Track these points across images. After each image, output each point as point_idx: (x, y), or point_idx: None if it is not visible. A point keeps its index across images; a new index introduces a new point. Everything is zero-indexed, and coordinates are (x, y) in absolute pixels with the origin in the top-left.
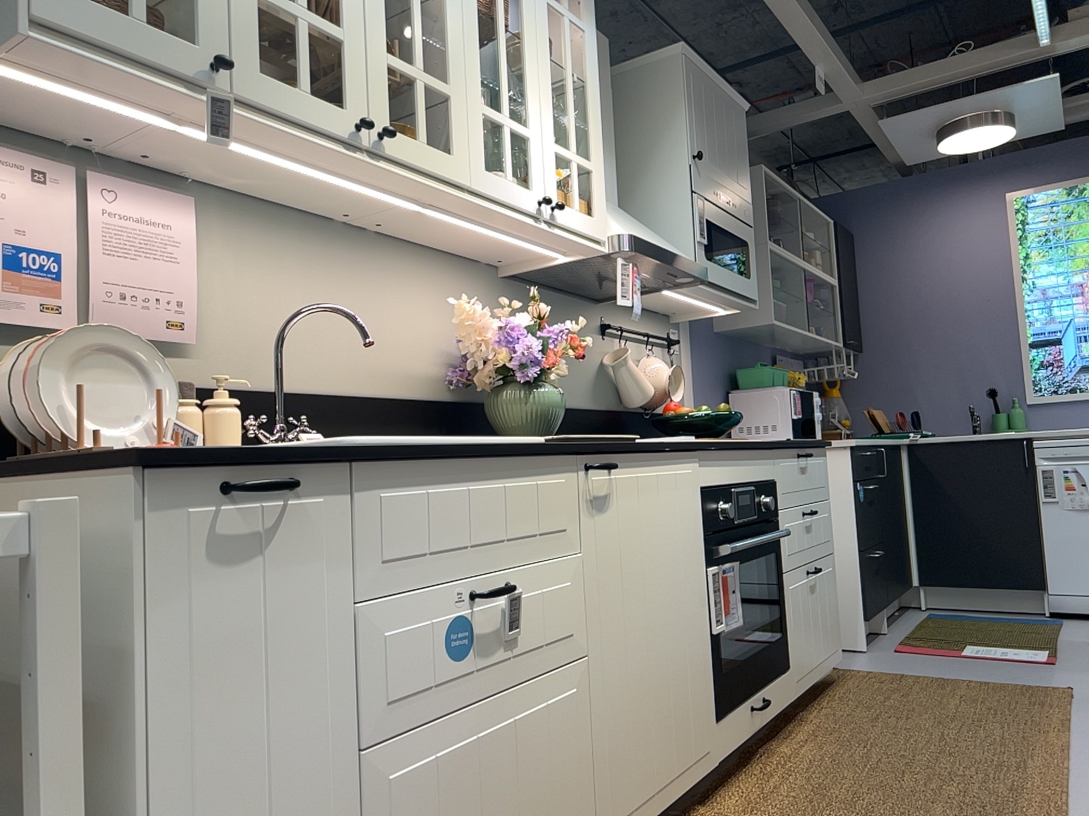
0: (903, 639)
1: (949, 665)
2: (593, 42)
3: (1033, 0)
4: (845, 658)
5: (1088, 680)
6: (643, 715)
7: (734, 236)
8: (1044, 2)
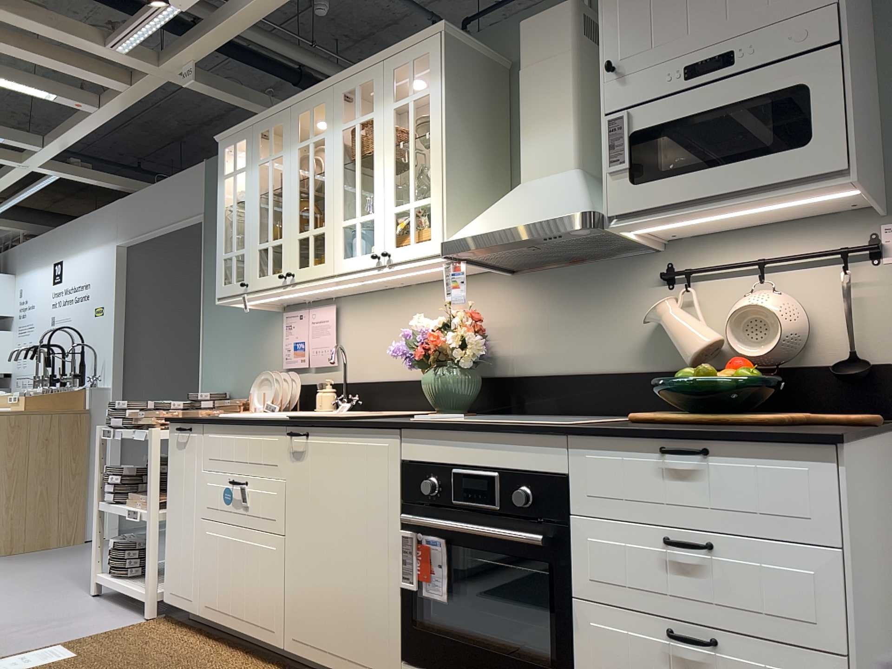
0: None
1: None
2: (436, 94)
3: None
4: None
5: None
6: (320, 595)
7: (738, 103)
8: None
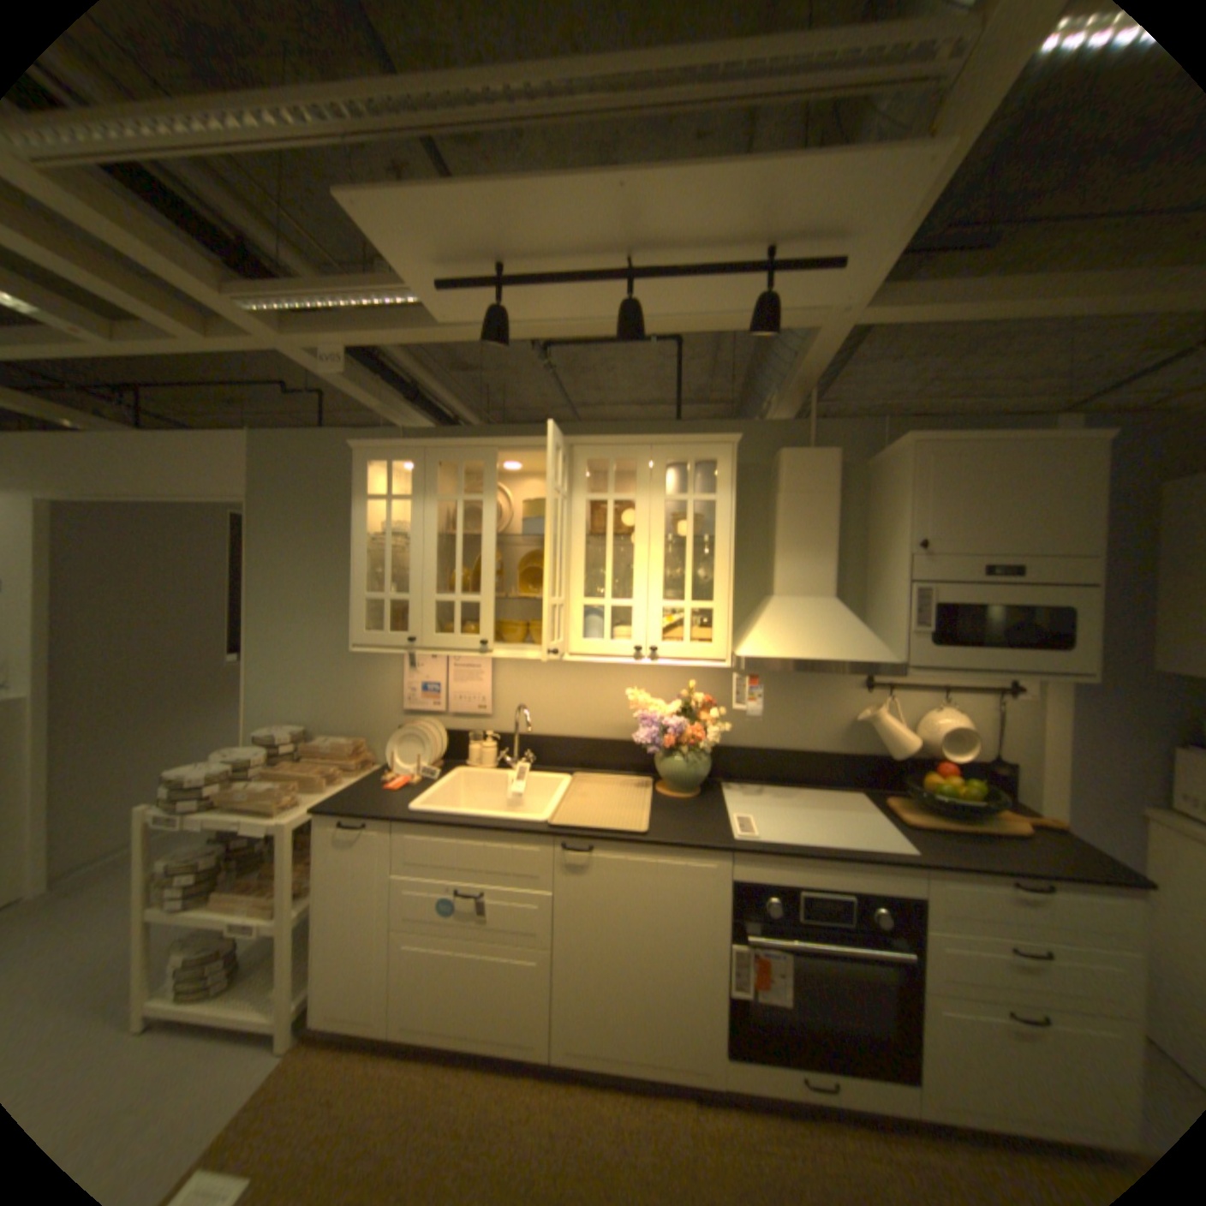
0: None
1: None
2: (726, 504)
3: None
4: None
5: None
6: (611, 1010)
7: (1026, 606)
8: None
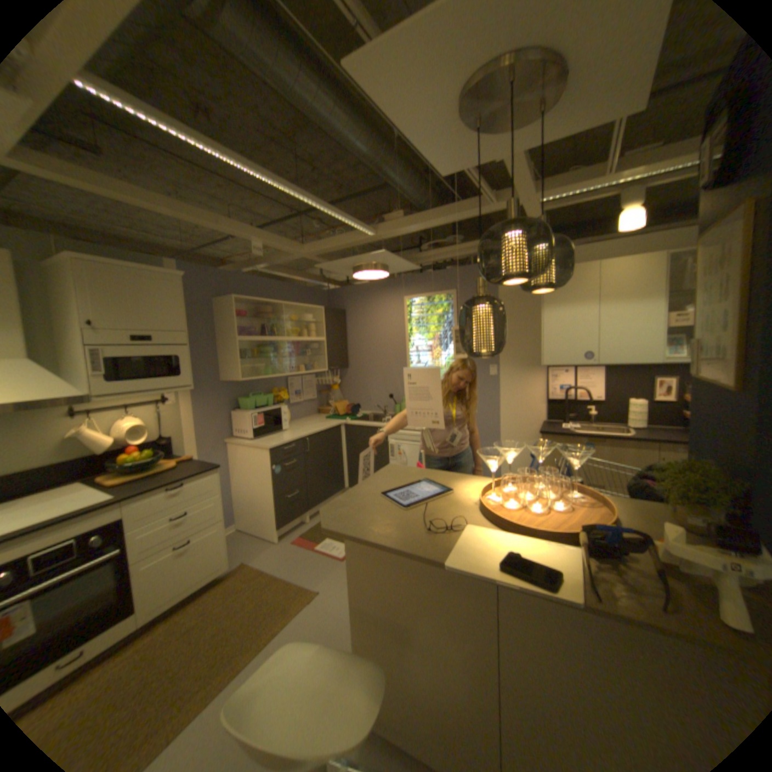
0: (306, 531)
1: (295, 562)
2: None
3: (340, 215)
4: (259, 552)
5: (337, 582)
6: None
7: (155, 356)
8: (344, 217)
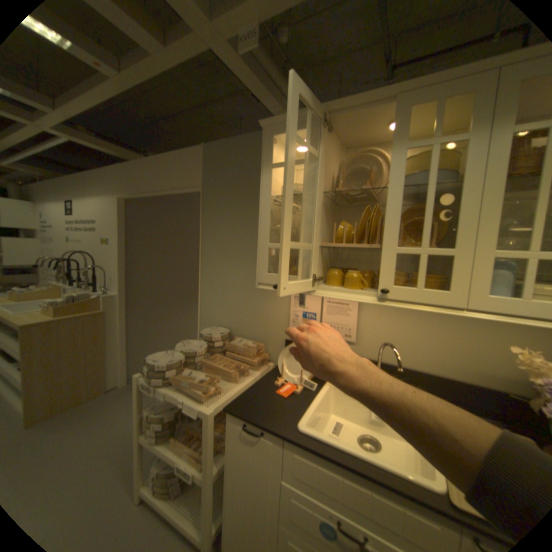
0: None
1: None
2: None
3: None
4: None
5: None
6: None
7: None
8: None
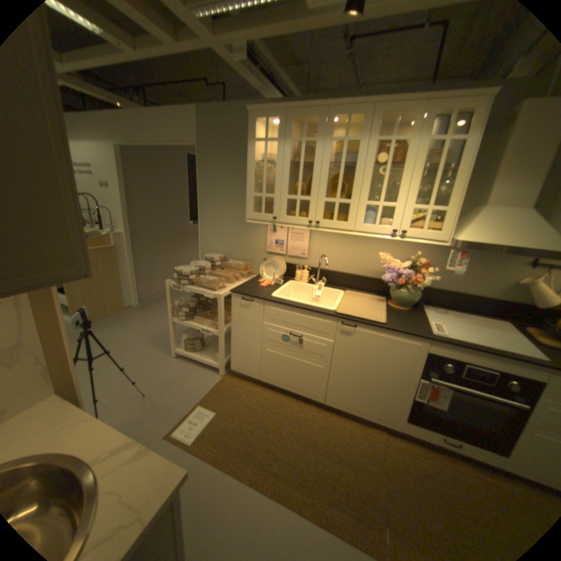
0: None
1: None
2: (474, 141)
3: None
4: None
5: None
6: (355, 392)
7: None
8: None
